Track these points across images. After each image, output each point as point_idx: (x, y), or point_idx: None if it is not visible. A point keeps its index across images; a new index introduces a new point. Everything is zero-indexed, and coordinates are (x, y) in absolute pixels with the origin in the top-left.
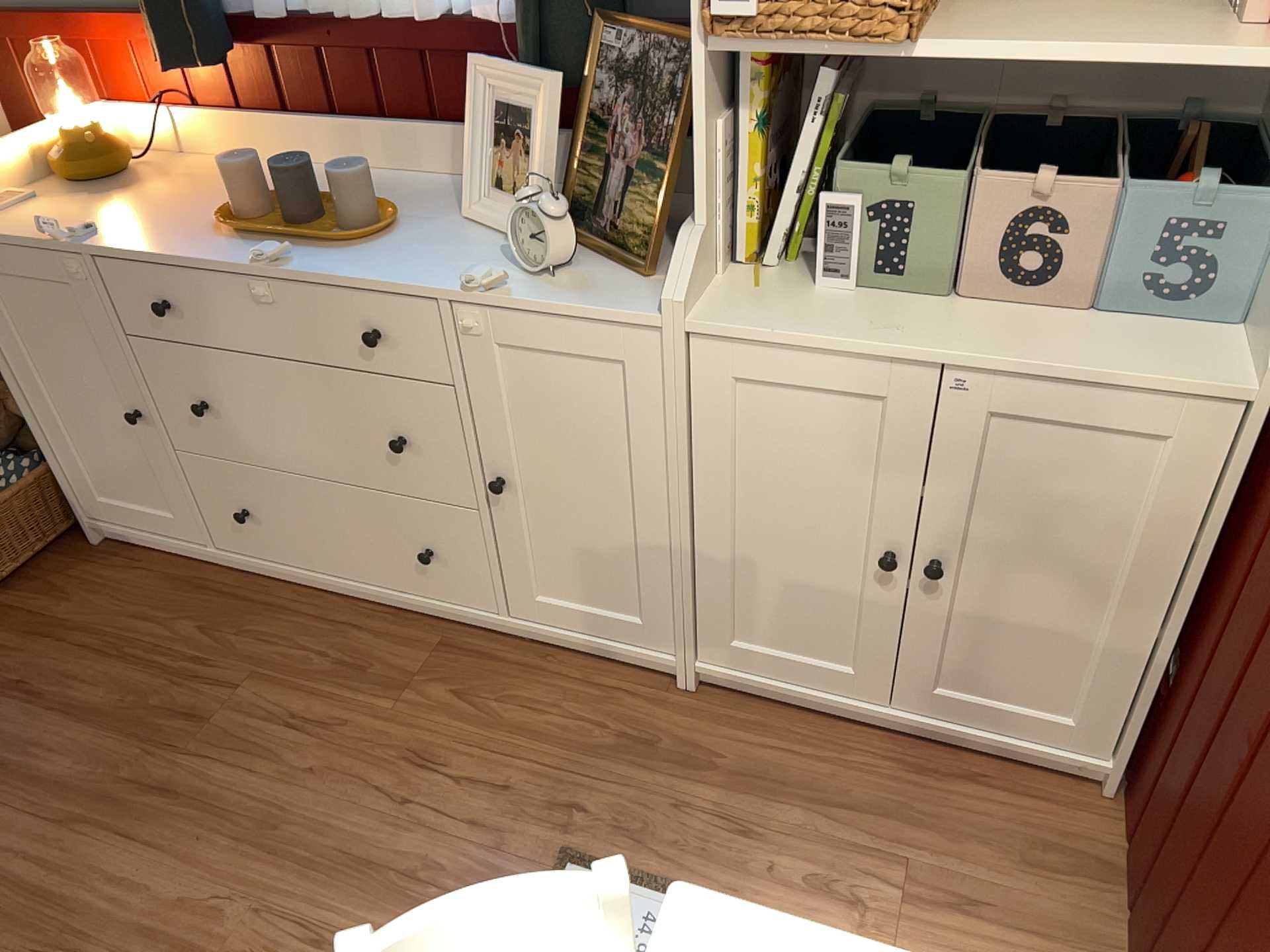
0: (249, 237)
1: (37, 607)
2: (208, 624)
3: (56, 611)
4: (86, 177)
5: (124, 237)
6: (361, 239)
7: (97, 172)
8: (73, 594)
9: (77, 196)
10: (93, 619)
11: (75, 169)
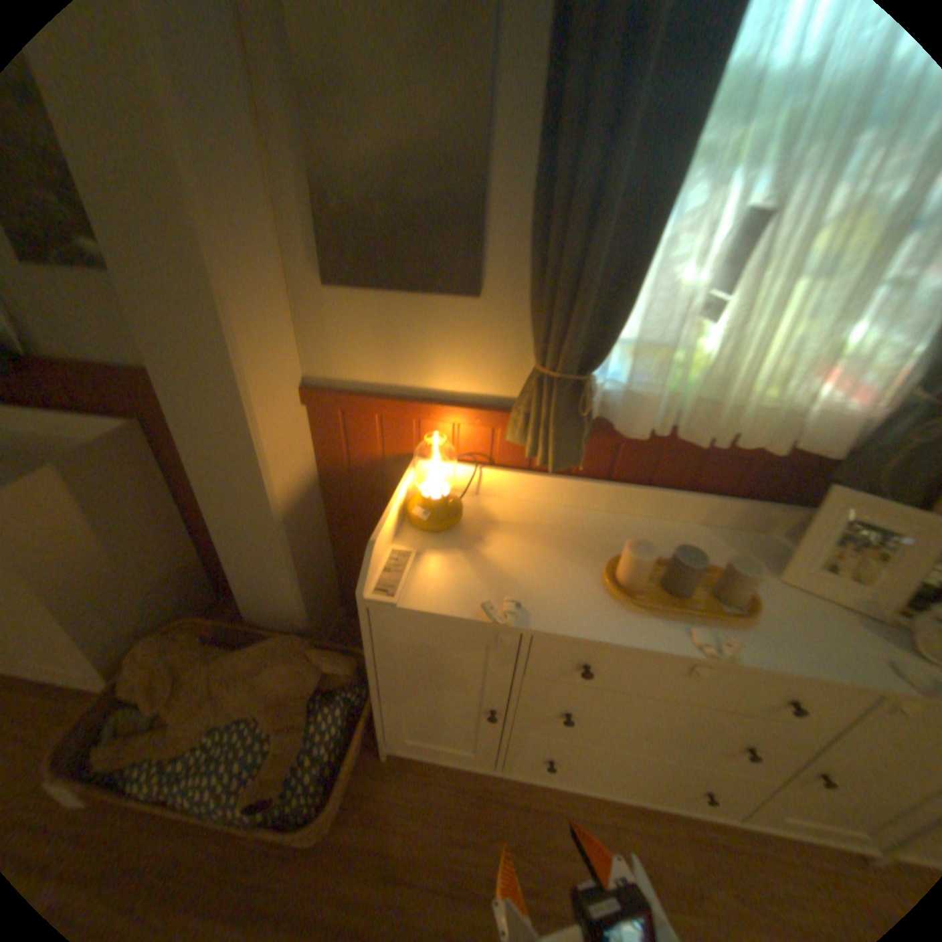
0: (644, 606)
1: (362, 850)
2: (512, 850)
3: (380, 853)
4: (441, 528)
5: (535, 606)
6: (761, 618)
7: (448, 523)
8: (386, 829)
9: (431, 542)
10: (417, 859)
11: (430, 521)
